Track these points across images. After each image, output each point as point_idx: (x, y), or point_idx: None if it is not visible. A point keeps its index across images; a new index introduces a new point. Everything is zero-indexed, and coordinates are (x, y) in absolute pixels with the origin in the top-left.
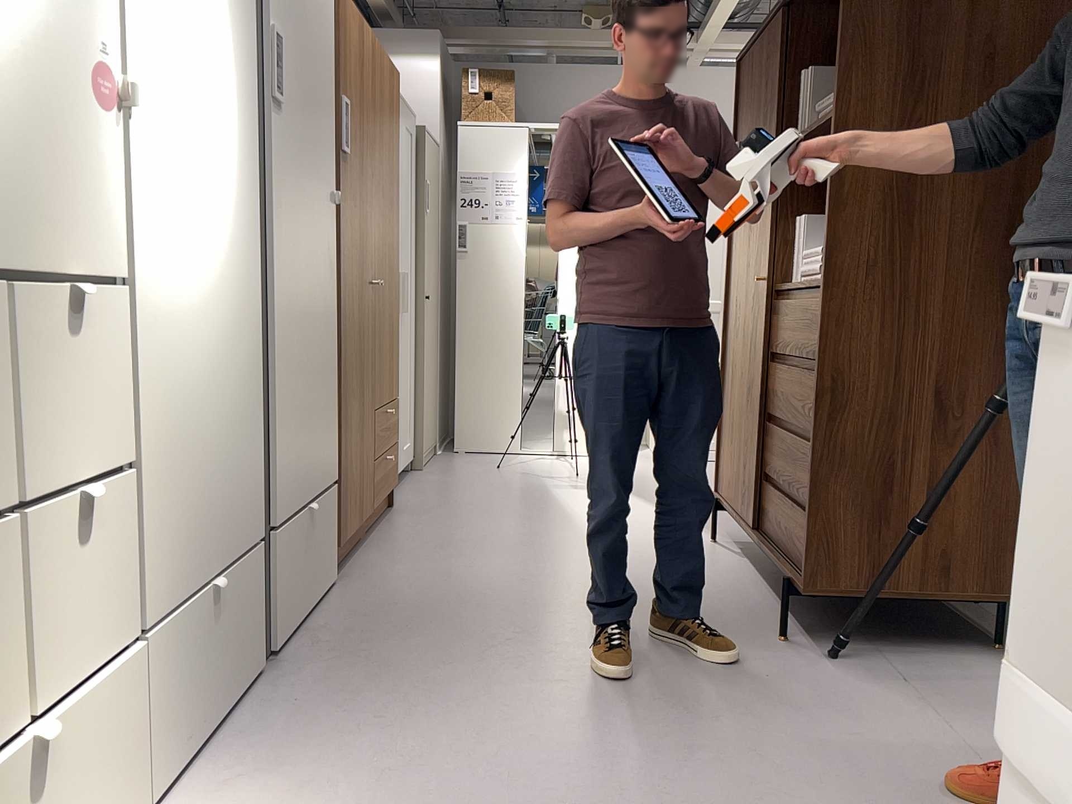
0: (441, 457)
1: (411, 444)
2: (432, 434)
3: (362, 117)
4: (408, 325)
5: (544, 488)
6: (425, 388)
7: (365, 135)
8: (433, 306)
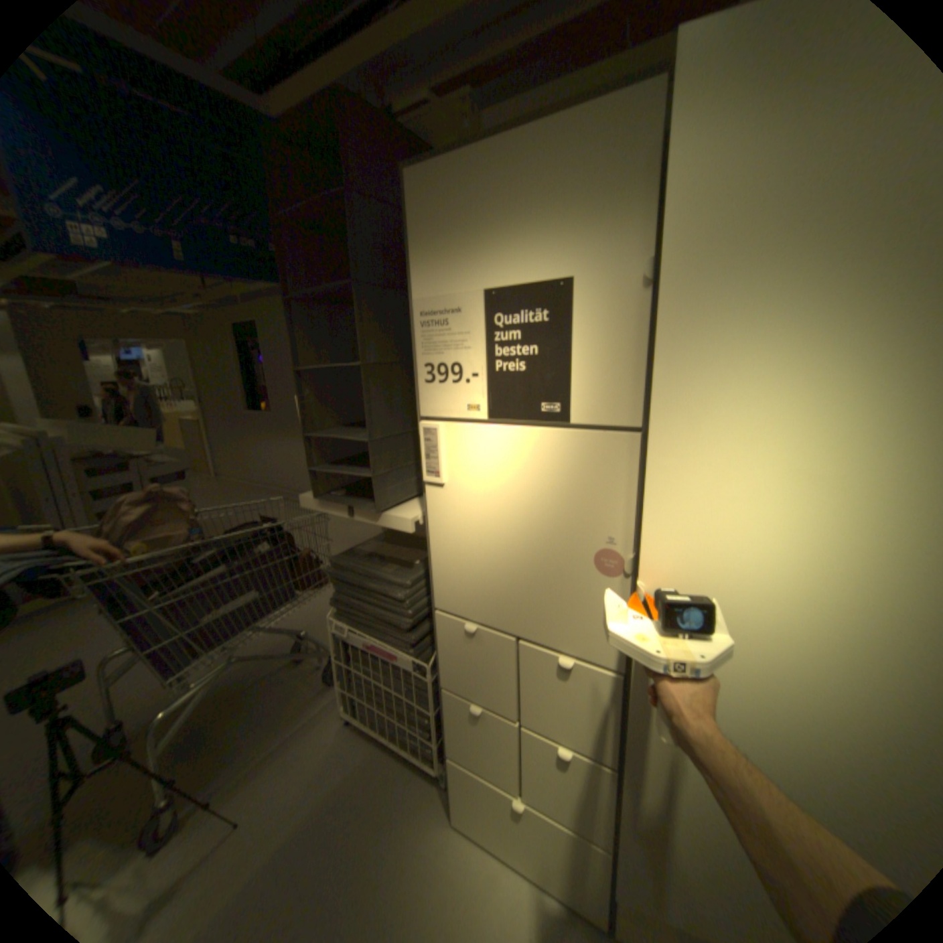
0: None
1: None
2: None
3: None
4: None
5: None
6: None
7: None
8: None
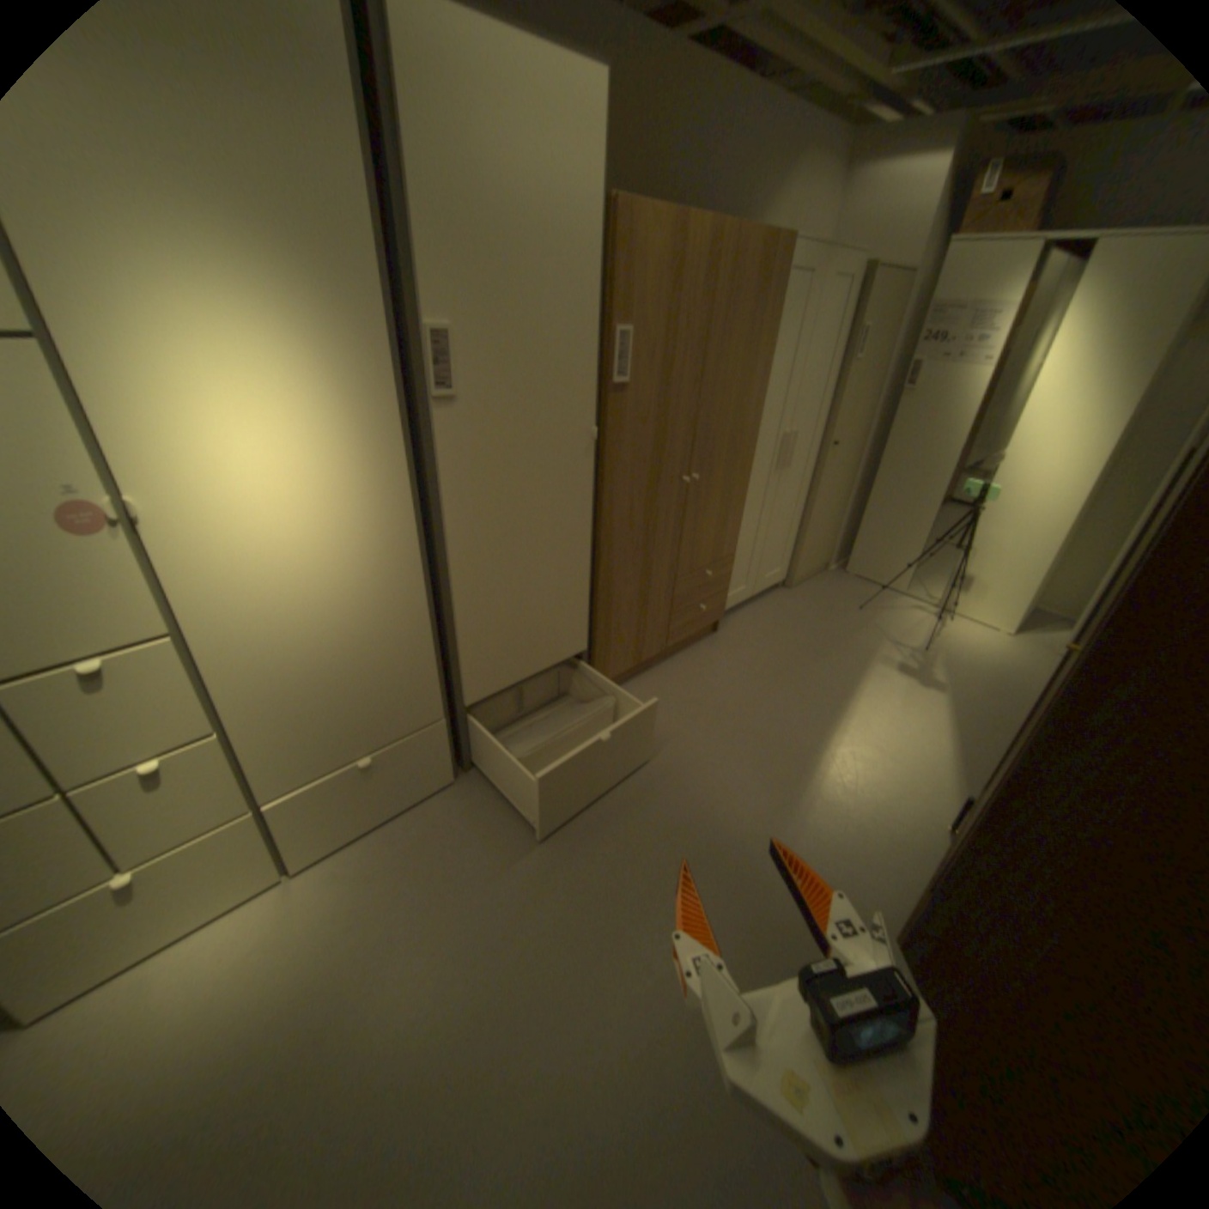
0: (828, 575)
1: (785, 569)
2: (820, 558)
3: (673, 329)
4: (799, 474)
5: (870, 656)
6: (814, 524)
7: (680, 344)
8: (851, 448)
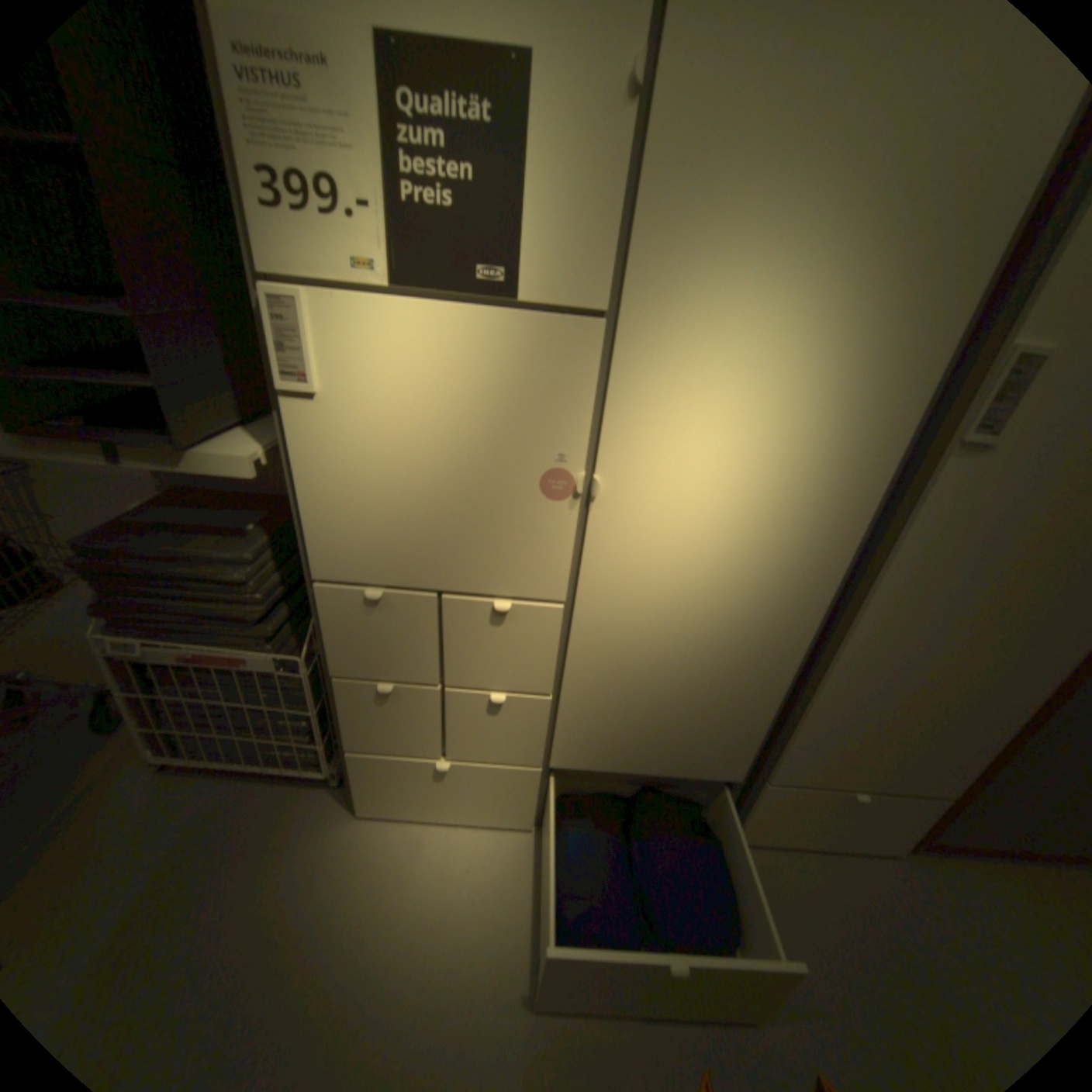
0: None
1: None
2: None
3: None
4: None
5: None
6: None
7: None
8: None
